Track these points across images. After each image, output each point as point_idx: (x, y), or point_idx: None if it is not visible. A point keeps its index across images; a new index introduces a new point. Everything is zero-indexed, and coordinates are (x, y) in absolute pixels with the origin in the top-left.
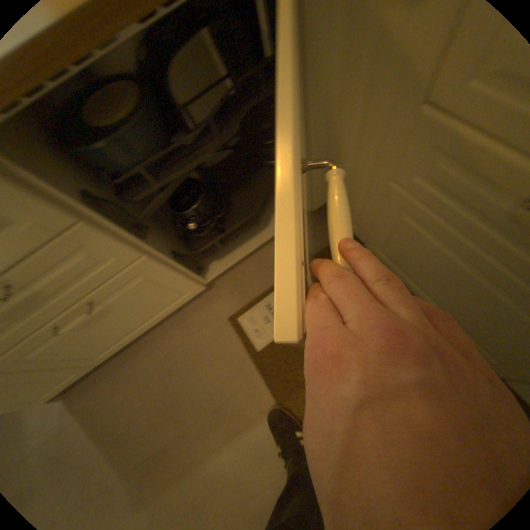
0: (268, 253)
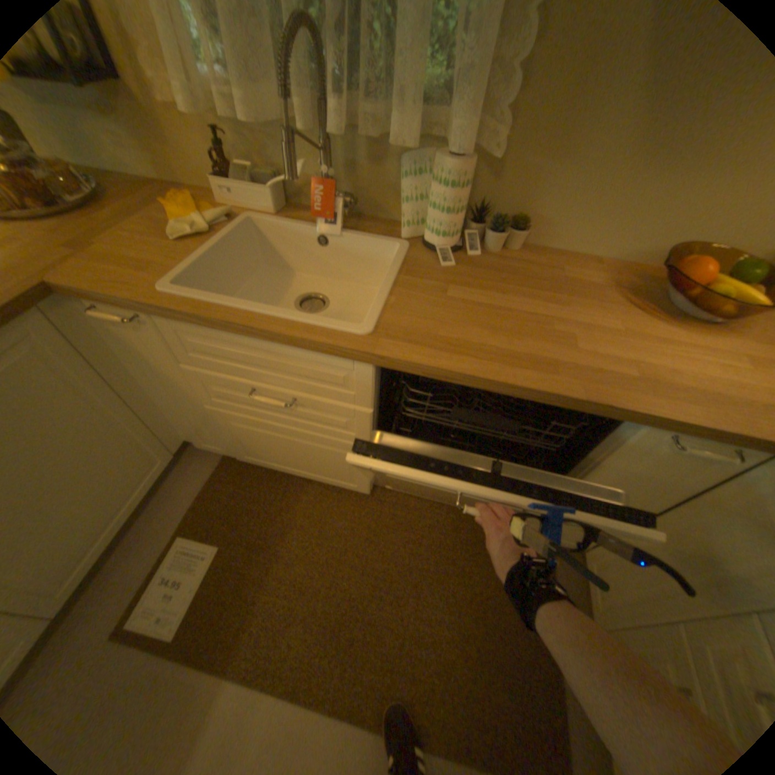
0: (137, 528)
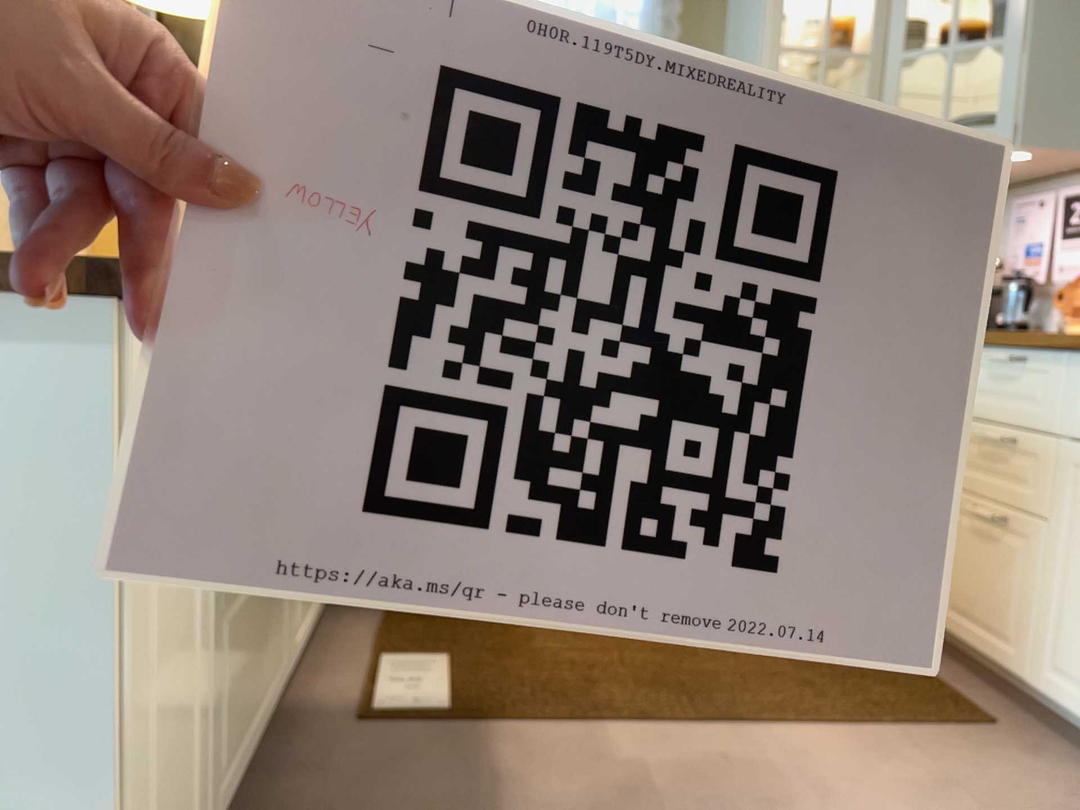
0: (310, 659)
